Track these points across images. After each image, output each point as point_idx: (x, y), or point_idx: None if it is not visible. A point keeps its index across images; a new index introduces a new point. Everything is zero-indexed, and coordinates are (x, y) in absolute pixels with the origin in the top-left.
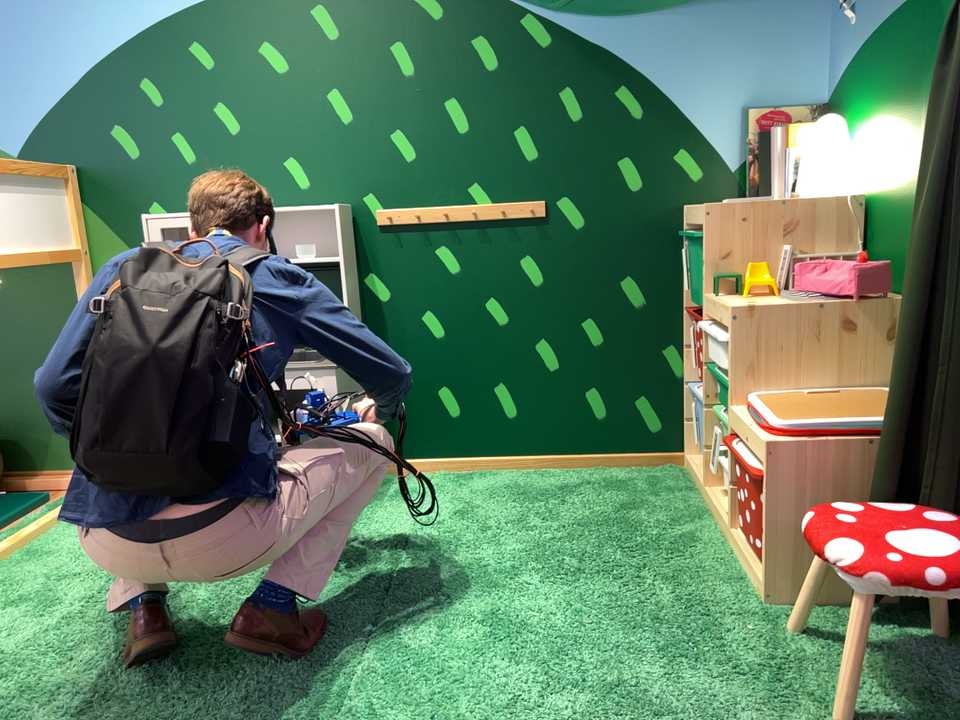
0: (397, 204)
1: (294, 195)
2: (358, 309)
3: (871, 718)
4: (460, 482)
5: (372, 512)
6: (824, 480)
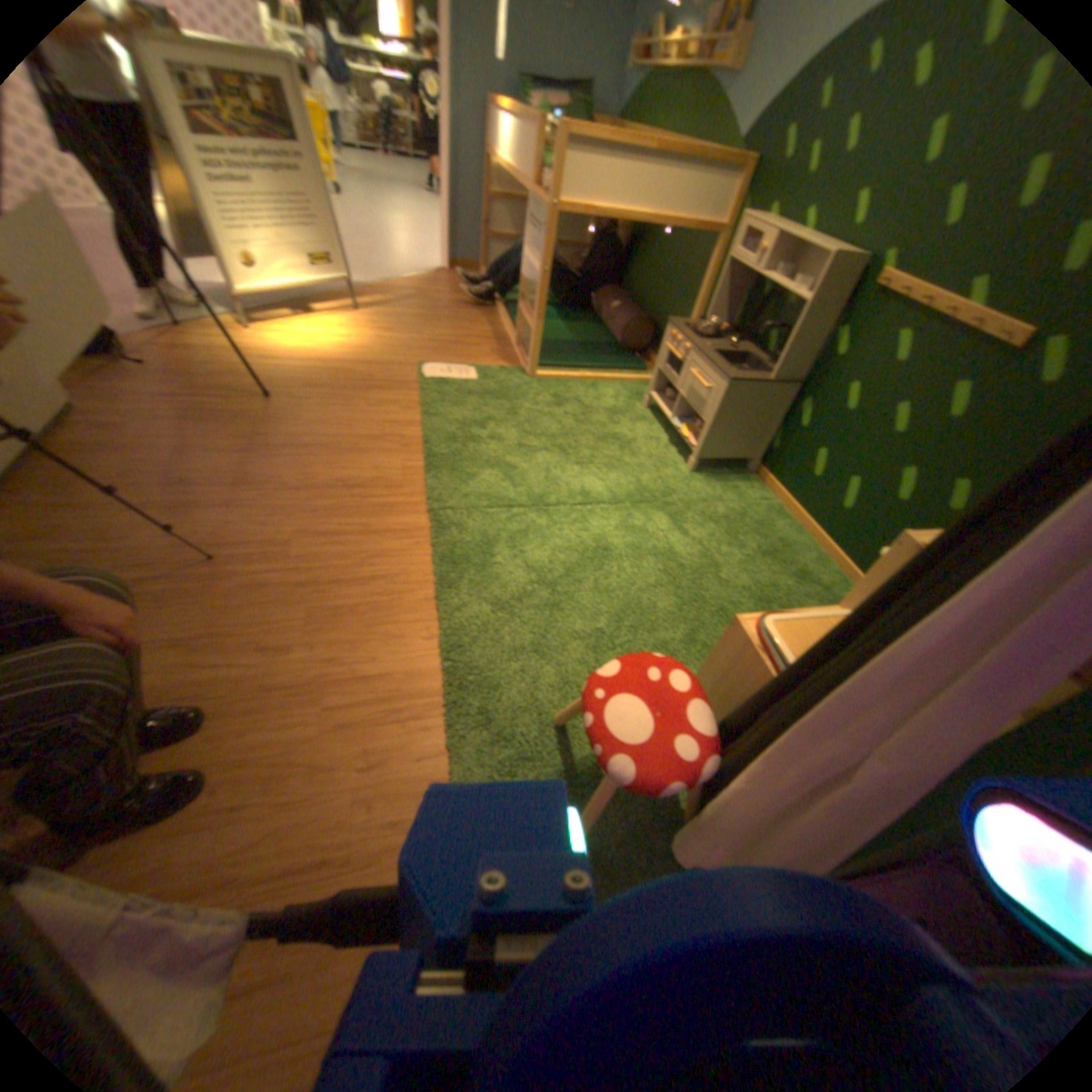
0: (903, 270)
1: (845, 228)
2: (819, 351)
3: (568, 738)
4: (773, 514)
5: (701, 482)
6: (743, 678)
